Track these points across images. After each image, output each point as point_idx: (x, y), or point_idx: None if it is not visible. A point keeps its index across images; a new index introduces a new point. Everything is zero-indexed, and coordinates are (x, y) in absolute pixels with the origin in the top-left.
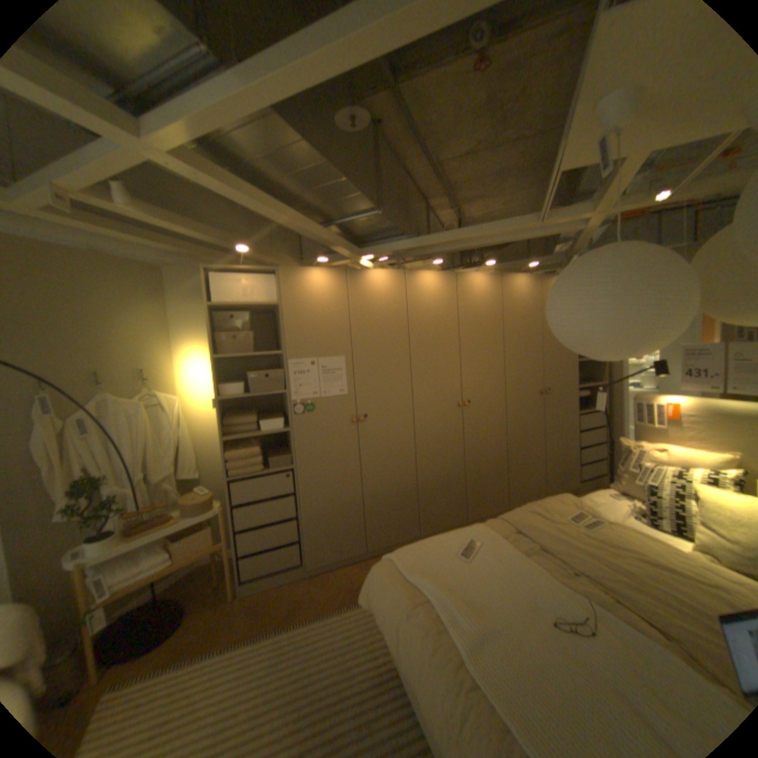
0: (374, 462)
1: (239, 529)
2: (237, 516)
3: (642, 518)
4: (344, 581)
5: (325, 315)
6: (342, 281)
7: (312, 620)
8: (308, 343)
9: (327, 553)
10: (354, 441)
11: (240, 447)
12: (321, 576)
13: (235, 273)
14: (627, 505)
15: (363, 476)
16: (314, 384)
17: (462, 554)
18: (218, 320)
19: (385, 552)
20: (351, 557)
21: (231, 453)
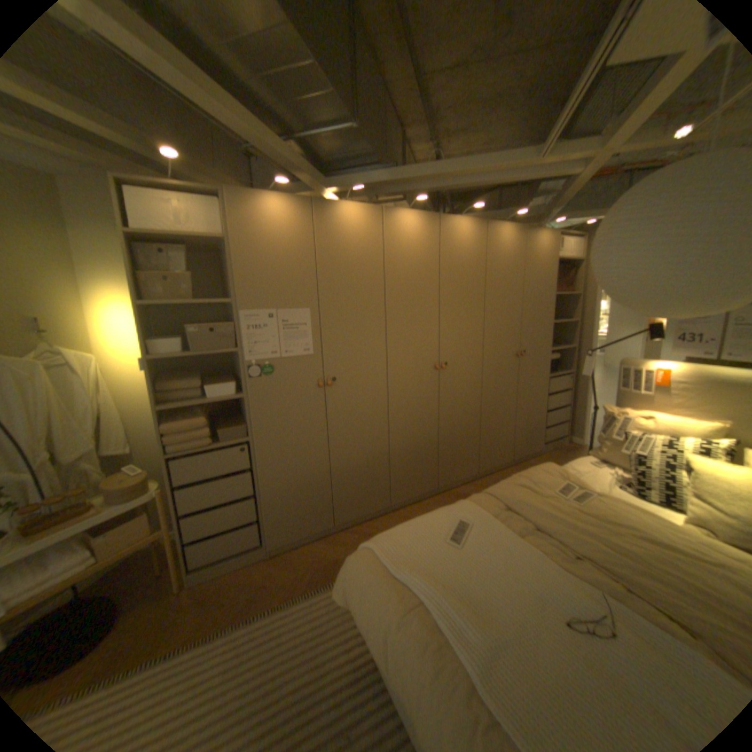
0: (343, 430)
1: (184, 511)
2: (181, 497)
3: (626, 487)
4: (310, 558)
5: (286, 255)
6: (307, 213)
7: (275, 607)
8: (264, 289)
9: (290, 530)
10: (321, 407)
11: (180, 416)
12: (284, 553)
13: (162, 189)
14: (608, 473)
15: (330, 446)
16: (273, 341)
17: (451, 537)
18: (141, 254)
19: (353, 523)
20: (317, 531)
21: (169, 424)
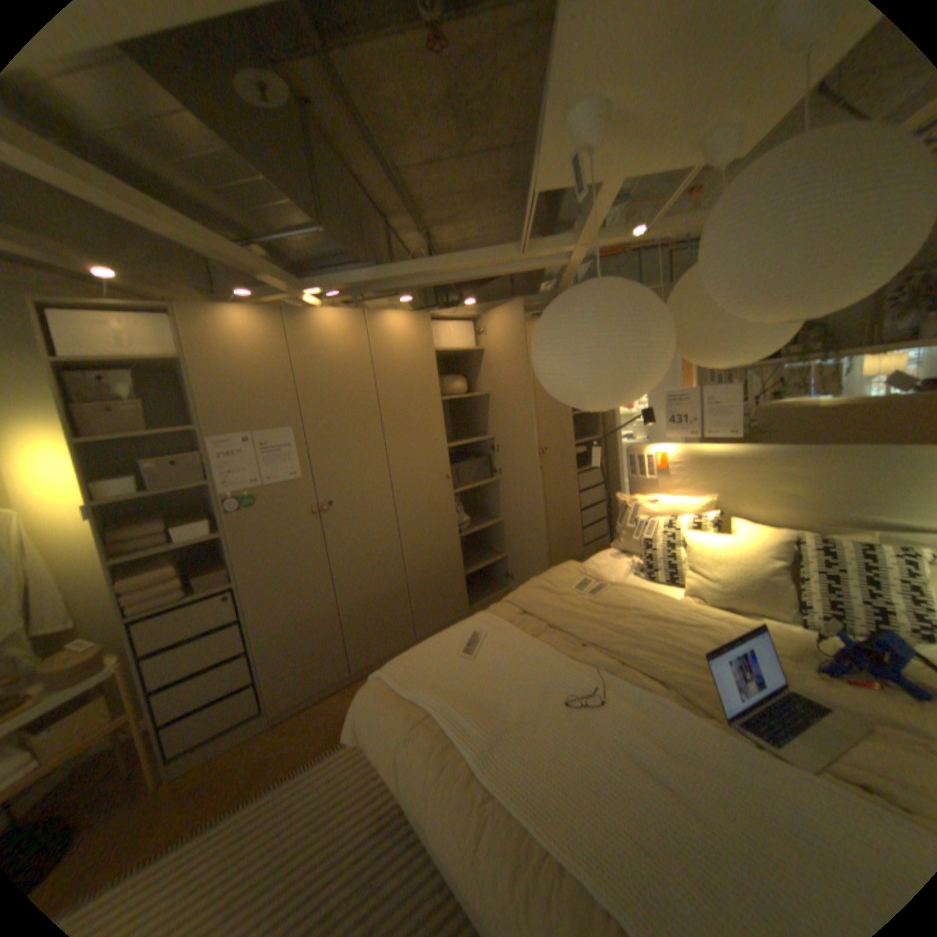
0: (347, 560)
1: (155, 686)
2: (150, 669)
3: (639, 572)
4: (323, 717)
5: (257, 371)
6: (277, 324)
7: (283, 778)
8: (234, 411)
9: (295, 688)
10: (318, 538)
11: (141, 570)
12: (291, 718)
13: (96, 311)
14: (626, 562)
15: (335, 581)
16: (251, 468)
17: (464, 650)
18: (75, 384)
19: (374, 669)
20: (330, 685)
21: (126, 581)
